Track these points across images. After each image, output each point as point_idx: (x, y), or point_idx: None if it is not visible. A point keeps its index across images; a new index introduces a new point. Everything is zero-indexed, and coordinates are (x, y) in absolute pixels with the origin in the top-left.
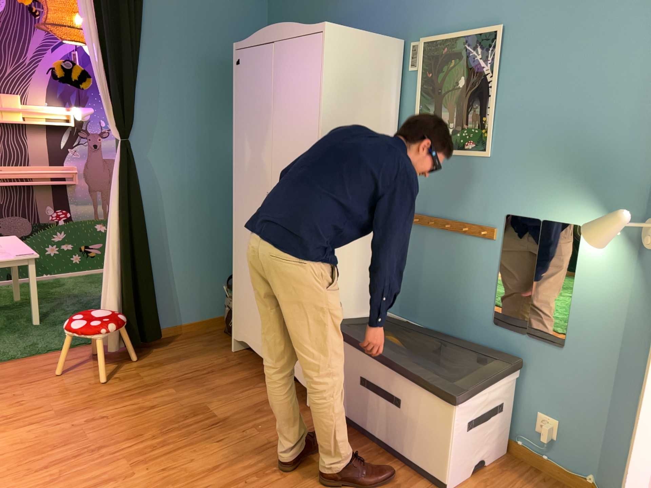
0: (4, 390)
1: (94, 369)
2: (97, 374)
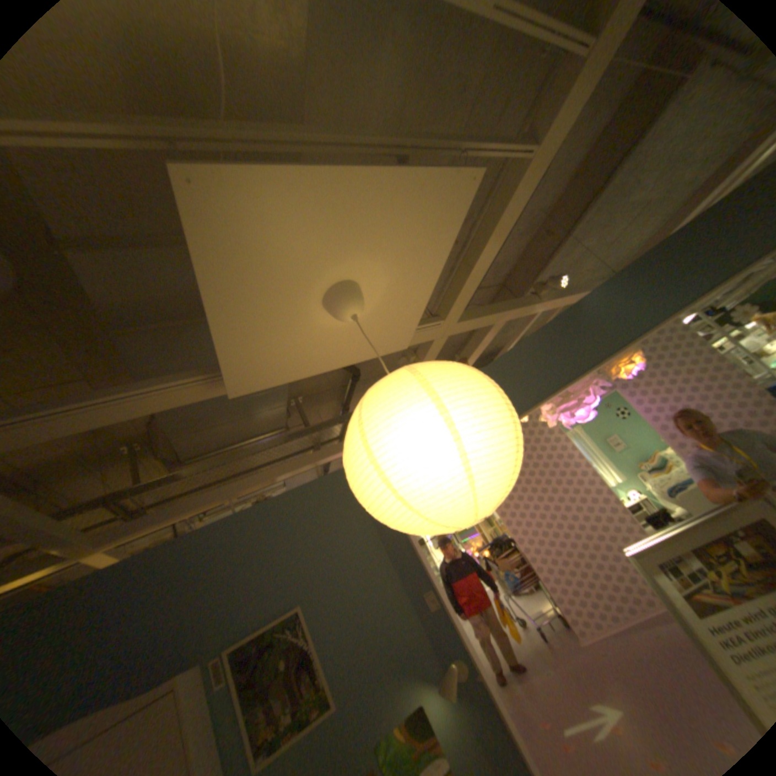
0: None
1: None
2: None
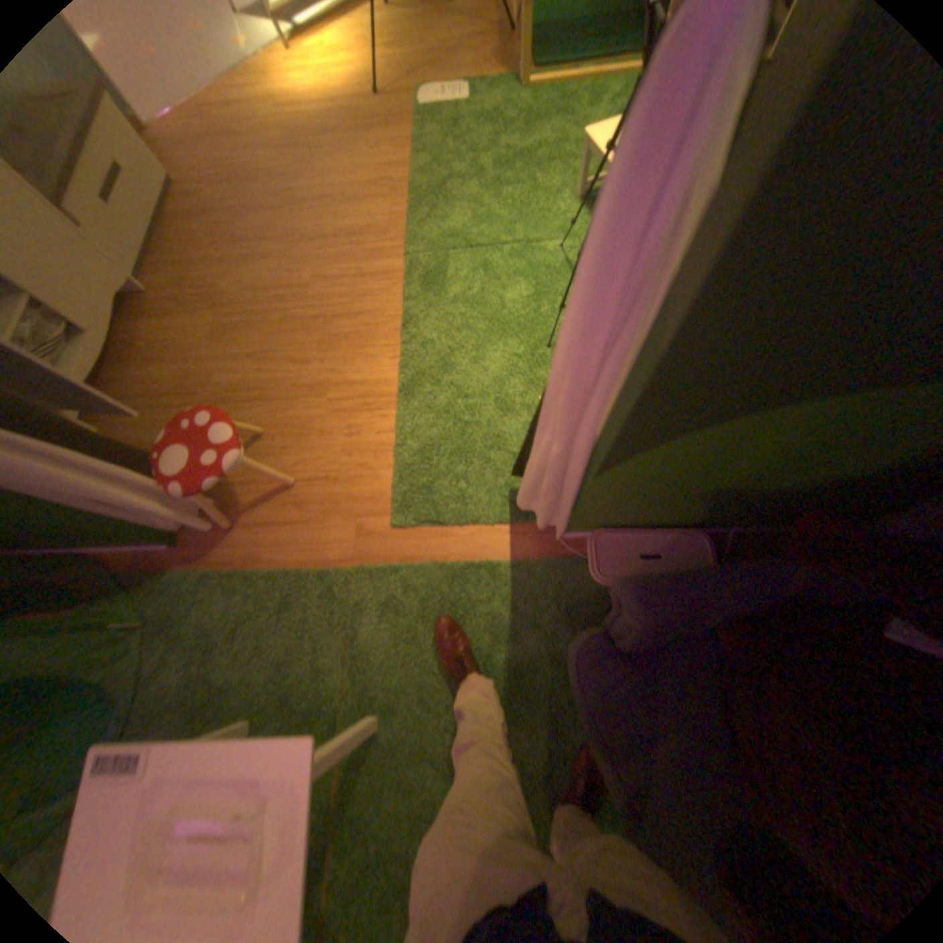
0: (349, 475)
1: (247, 476)
2: (251, 459)
